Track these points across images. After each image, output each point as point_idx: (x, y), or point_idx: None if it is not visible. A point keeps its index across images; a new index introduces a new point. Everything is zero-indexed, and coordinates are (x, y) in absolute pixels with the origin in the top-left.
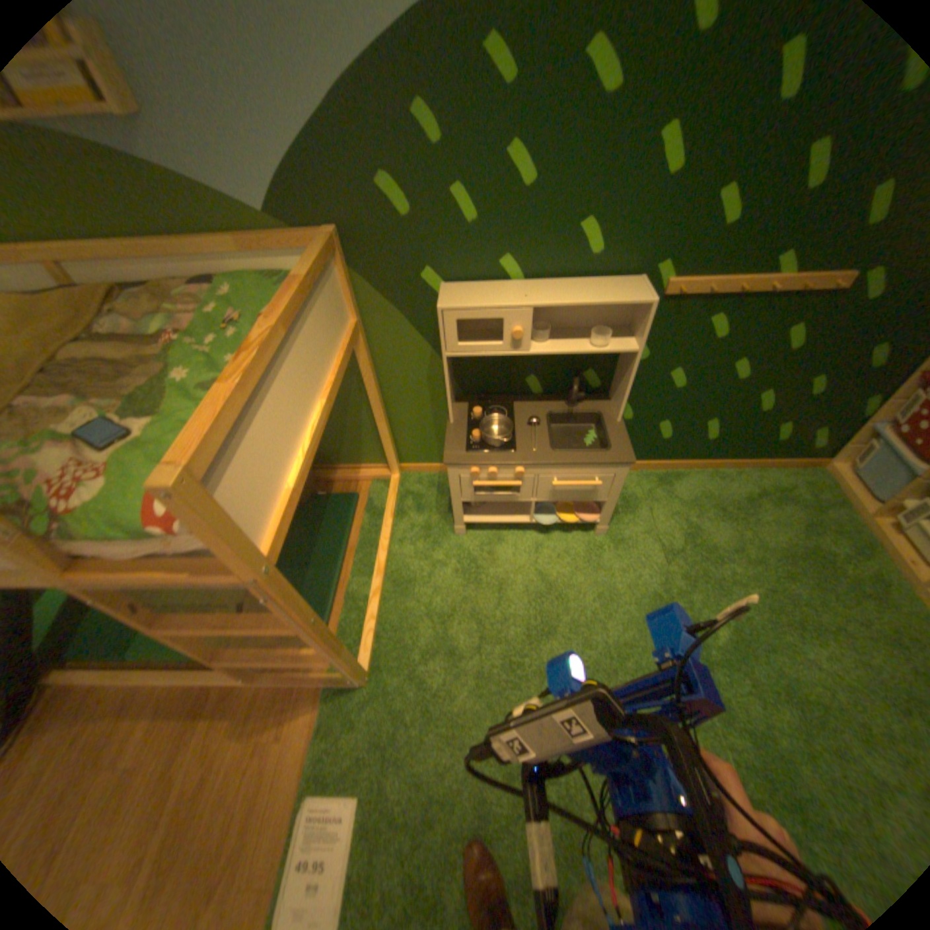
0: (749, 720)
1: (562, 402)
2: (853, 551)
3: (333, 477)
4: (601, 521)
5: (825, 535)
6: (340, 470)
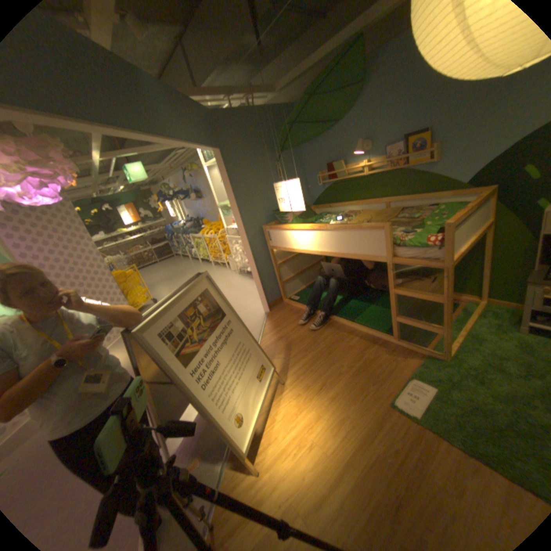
0: None
1: None
2: None
3: None
4: None
5: None
6: None
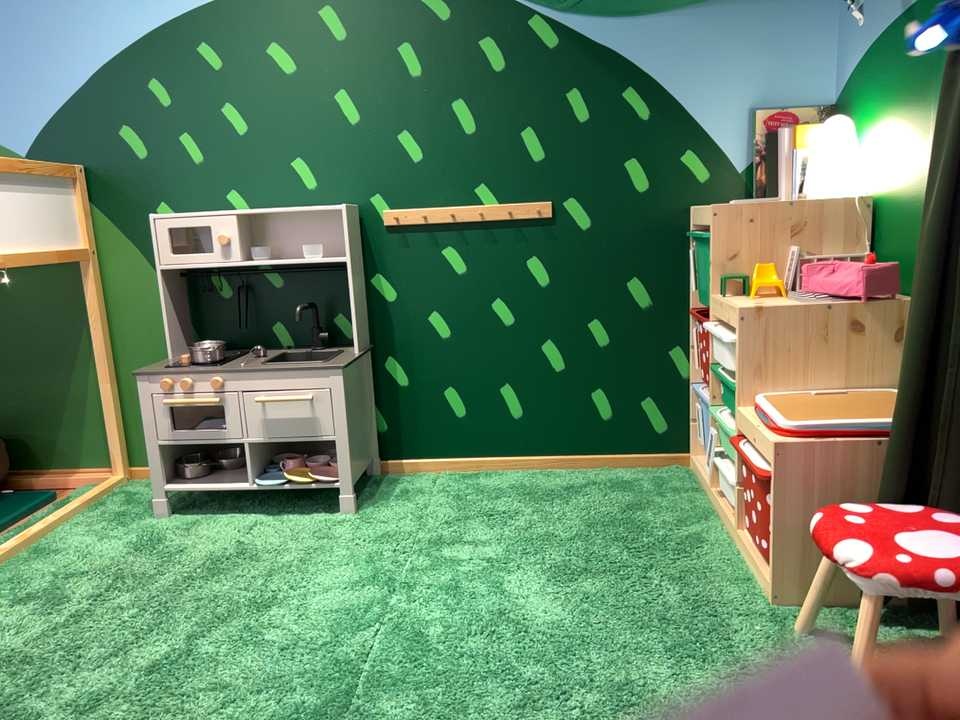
0: (416, 641)
1: (302, 349)
2: (672, 518)
3: (28, 484)
4: (334, 484)
5: (645, 509)
6: (43, 476)
